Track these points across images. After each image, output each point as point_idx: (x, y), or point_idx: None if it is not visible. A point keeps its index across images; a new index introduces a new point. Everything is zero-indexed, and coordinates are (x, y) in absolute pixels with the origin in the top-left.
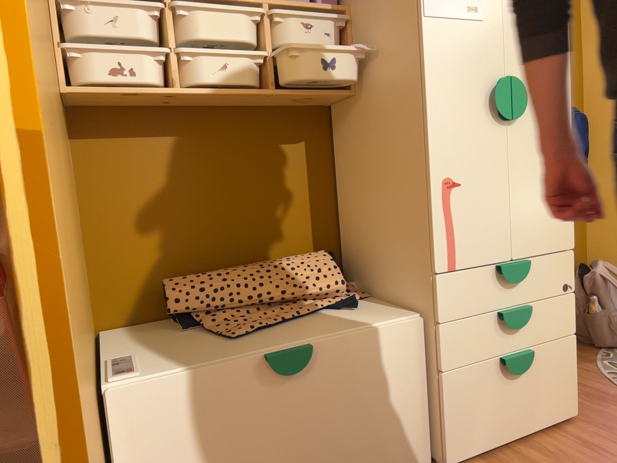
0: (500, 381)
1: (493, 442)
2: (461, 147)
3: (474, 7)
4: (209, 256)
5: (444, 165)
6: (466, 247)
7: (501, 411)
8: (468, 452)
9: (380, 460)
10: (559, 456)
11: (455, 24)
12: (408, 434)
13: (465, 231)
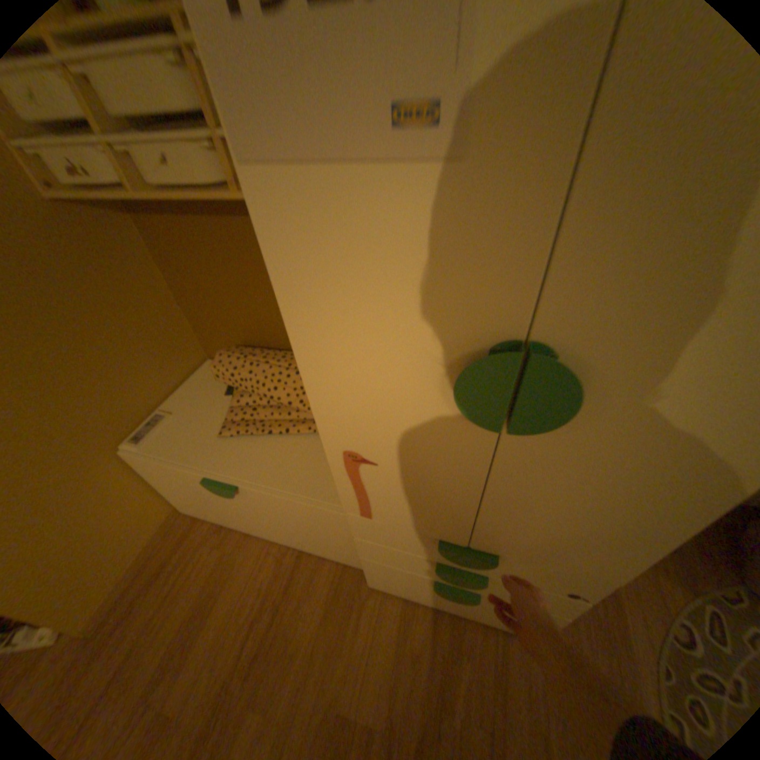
0: (430, 587)
1: (417, 601)
2: (375, 426)
3: (423, 98)
4: (269, 332)
5: (343, 436)
6: (387, 511)
7: (429, 596)
8: (389, 591)
9: (319, 550)
10: (457, 659)
11: (344, 177)
12: (342, 553)
13: (385, 501)
